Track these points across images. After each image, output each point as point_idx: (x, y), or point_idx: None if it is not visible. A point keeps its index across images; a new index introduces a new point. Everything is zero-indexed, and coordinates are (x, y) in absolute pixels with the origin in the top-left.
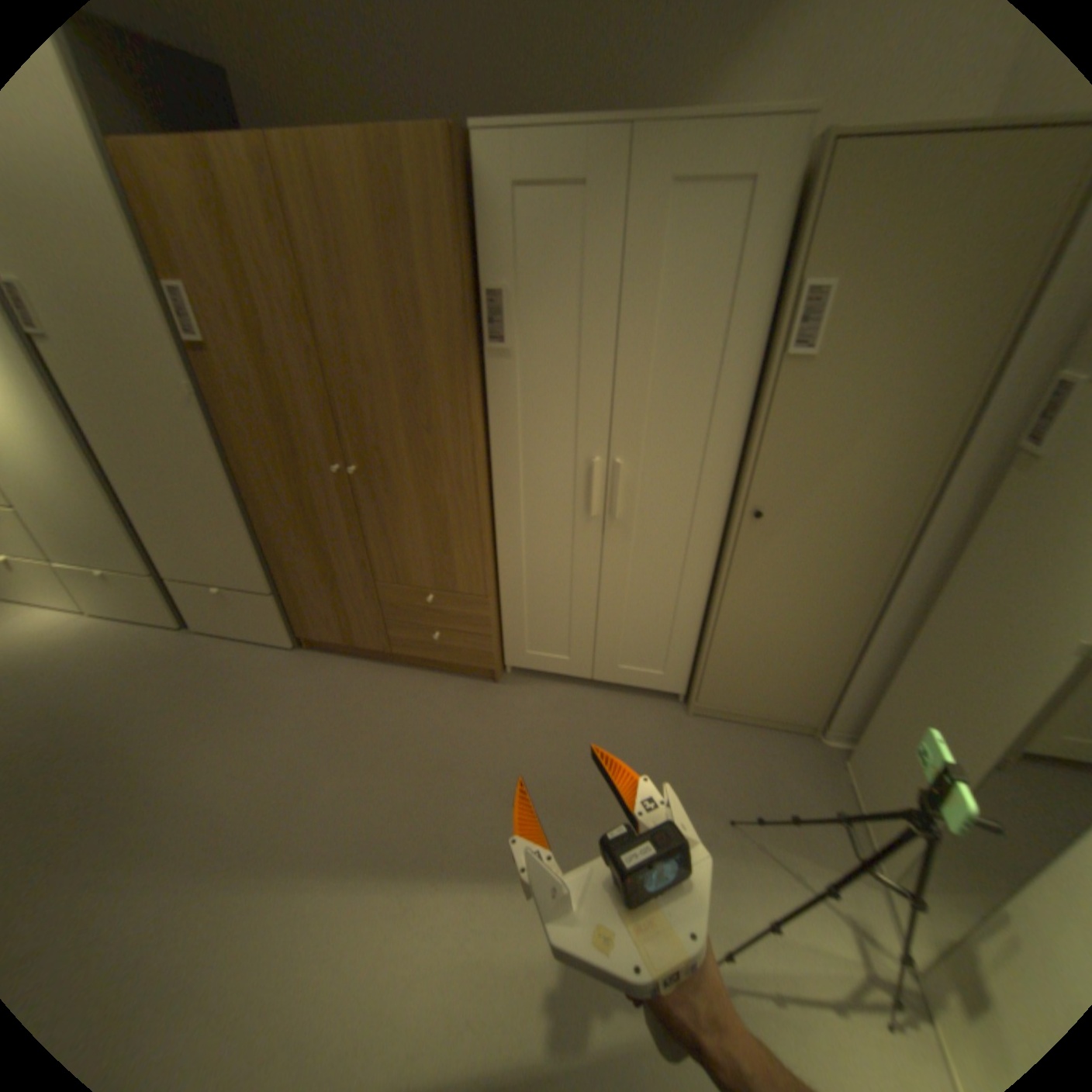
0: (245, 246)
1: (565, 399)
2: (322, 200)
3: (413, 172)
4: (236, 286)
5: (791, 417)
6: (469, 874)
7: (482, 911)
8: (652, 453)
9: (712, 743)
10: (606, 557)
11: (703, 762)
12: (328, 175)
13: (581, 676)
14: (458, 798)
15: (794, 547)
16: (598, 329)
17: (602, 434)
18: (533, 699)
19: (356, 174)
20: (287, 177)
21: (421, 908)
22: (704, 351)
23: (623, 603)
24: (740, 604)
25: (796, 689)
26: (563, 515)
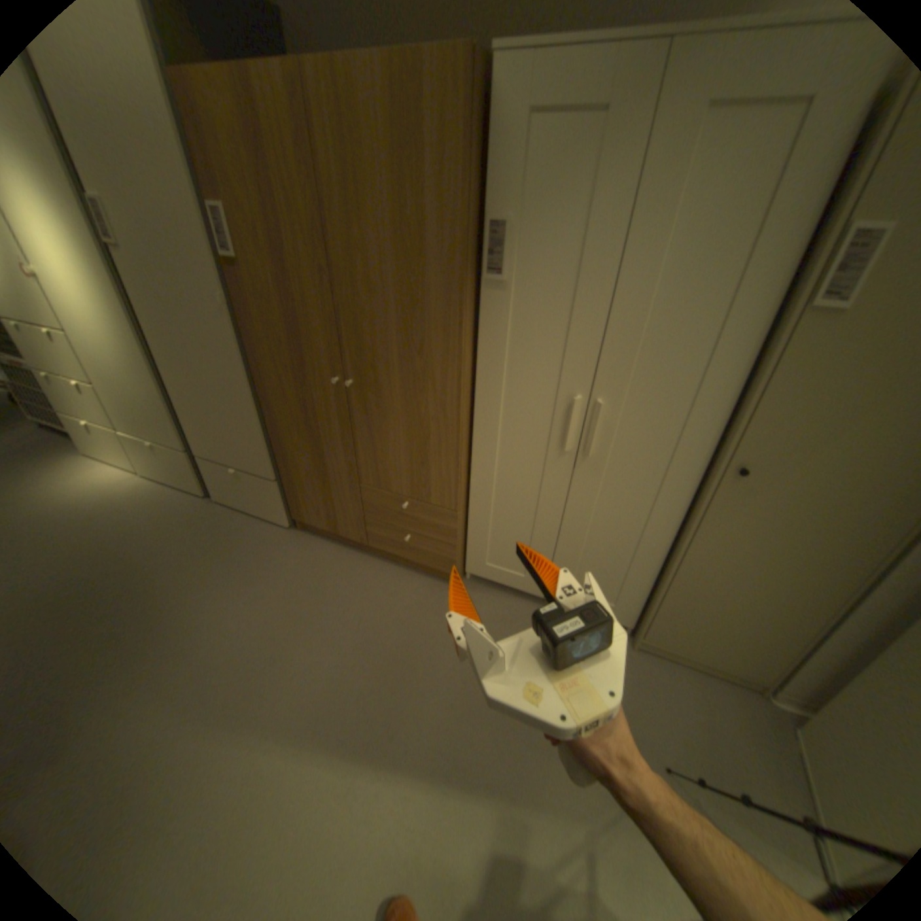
0: (272, 168)
1: (553, 333)
2: (343, 123)
3: (430, 94)
4: (262, 206)
5: (802, 373)
6: (408, 766)
7: (415, 806)
8: (636, 395)
9: (655, 680)
10: (573, 489)
11: (644, 698)
12: (349, 98)
13: (533, 593)
14: (407, 690)
15: (778, 508)
16: (598, 264)
17: (586, 371)
18: (486, 606)
19: (375, 97)
20: (313, 100)
21: (361, 791)
22: (710, 294)
23: (583, 534)
24: (706, 556)
25: (753, 646)
26: (536, 444)
